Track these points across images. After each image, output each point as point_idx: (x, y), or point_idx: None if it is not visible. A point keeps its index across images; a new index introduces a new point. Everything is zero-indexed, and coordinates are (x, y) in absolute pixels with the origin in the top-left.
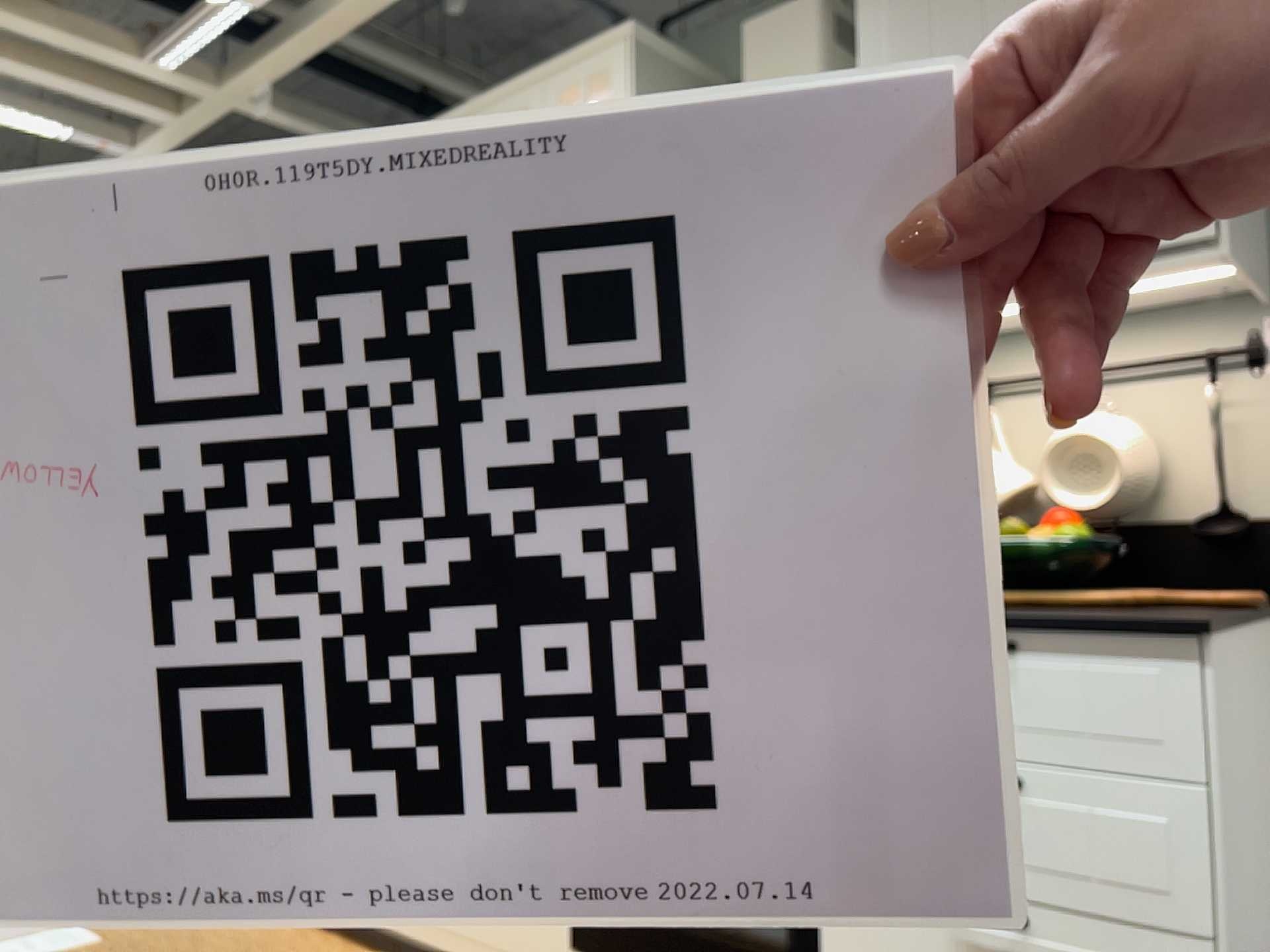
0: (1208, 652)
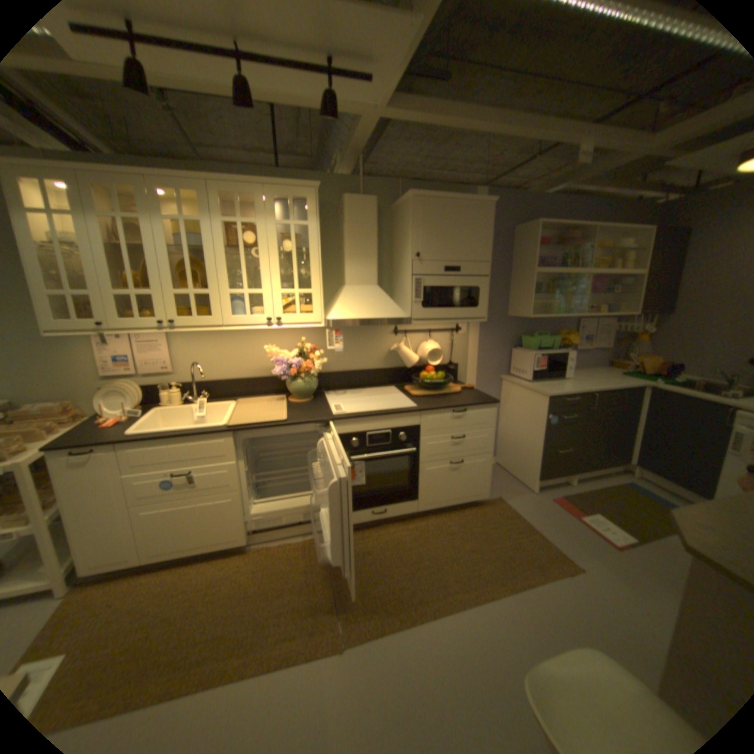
0: (496, 406)
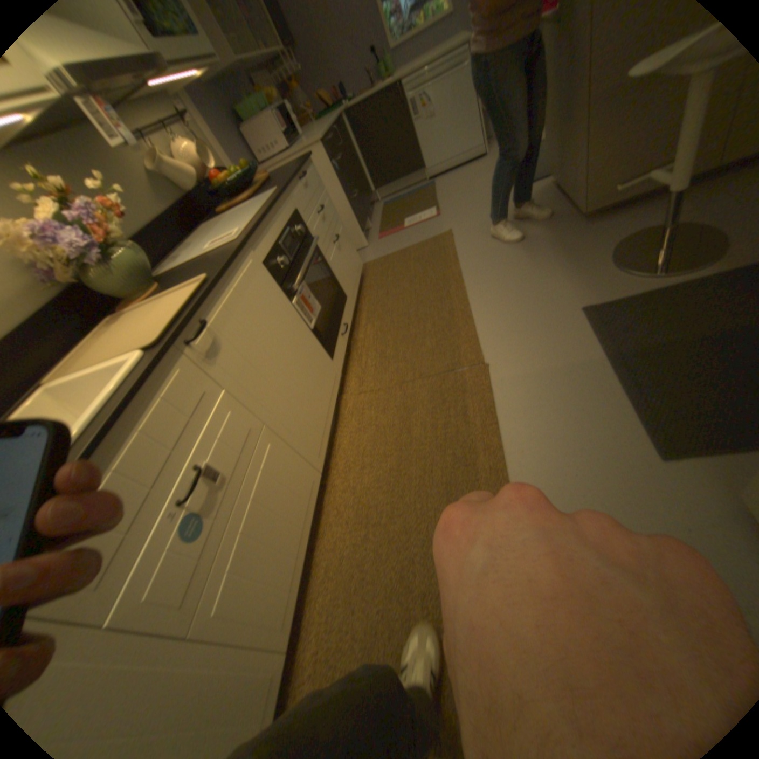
0: (311, 158)
